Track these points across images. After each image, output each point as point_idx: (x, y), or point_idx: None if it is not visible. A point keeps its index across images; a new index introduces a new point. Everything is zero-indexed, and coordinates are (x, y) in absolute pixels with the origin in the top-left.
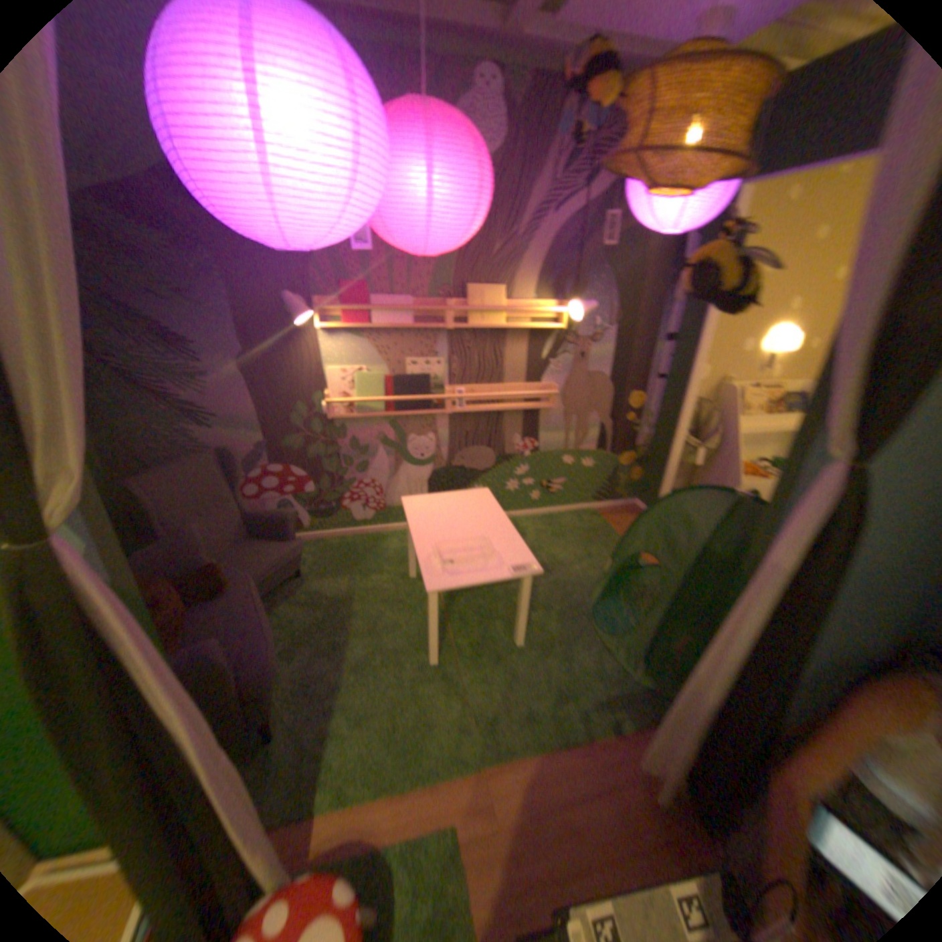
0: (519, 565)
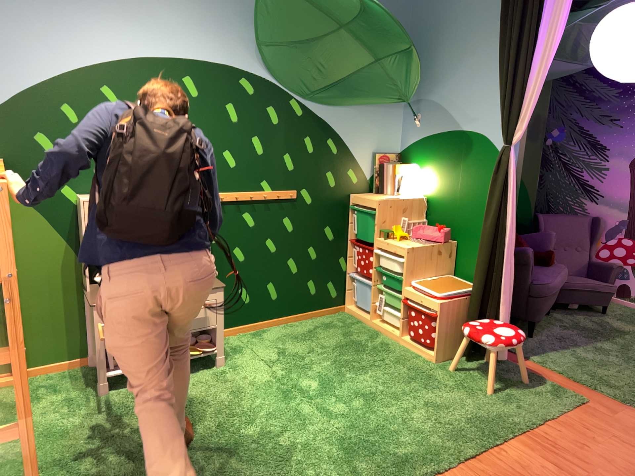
0: None
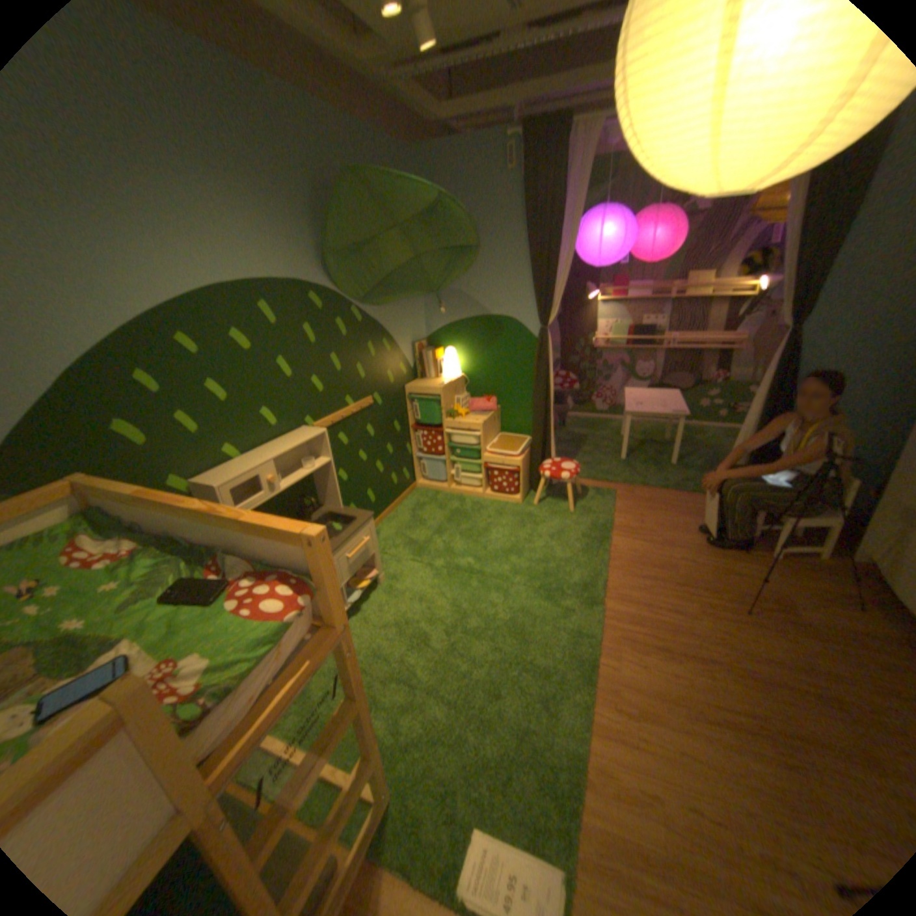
0: (676, 412)
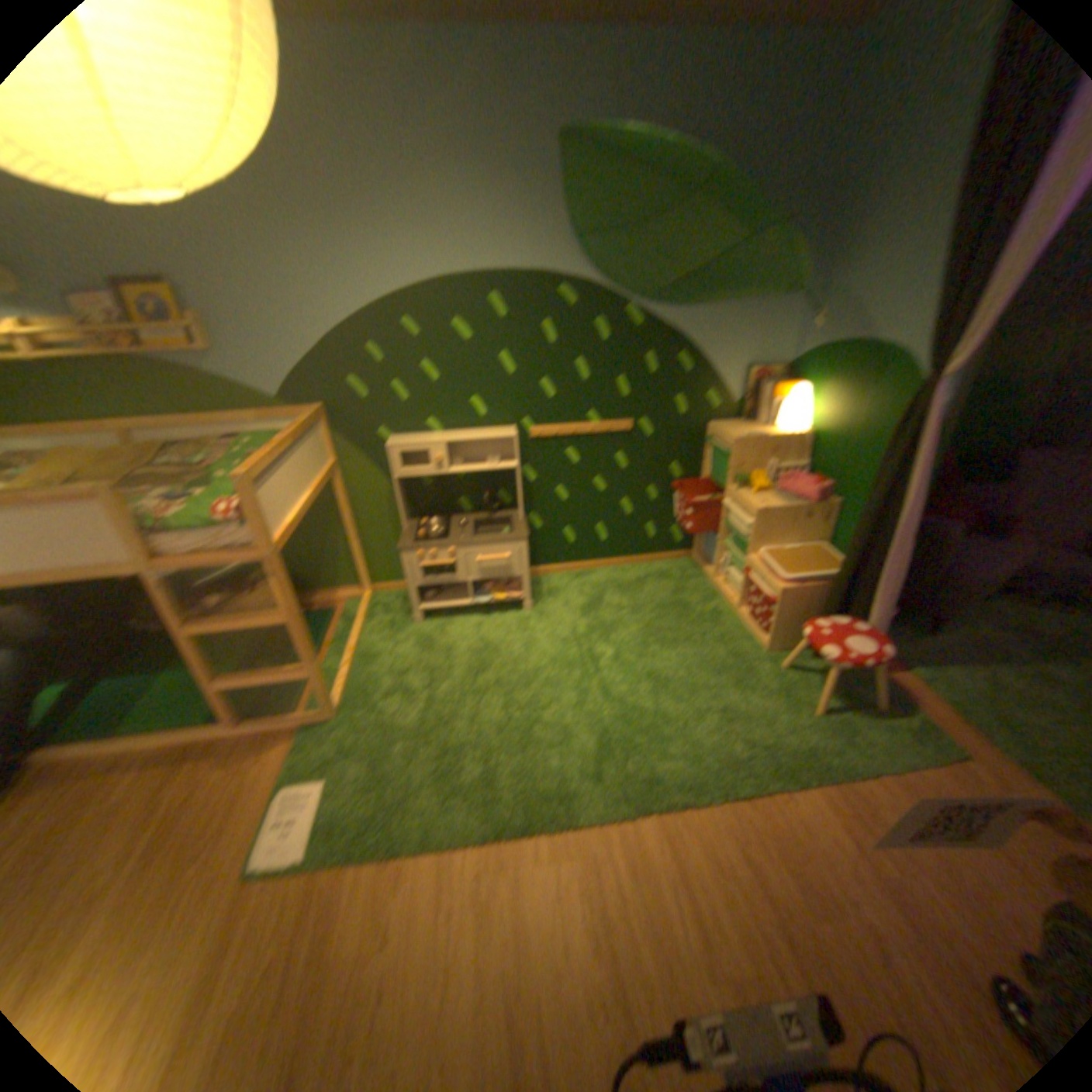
0: None
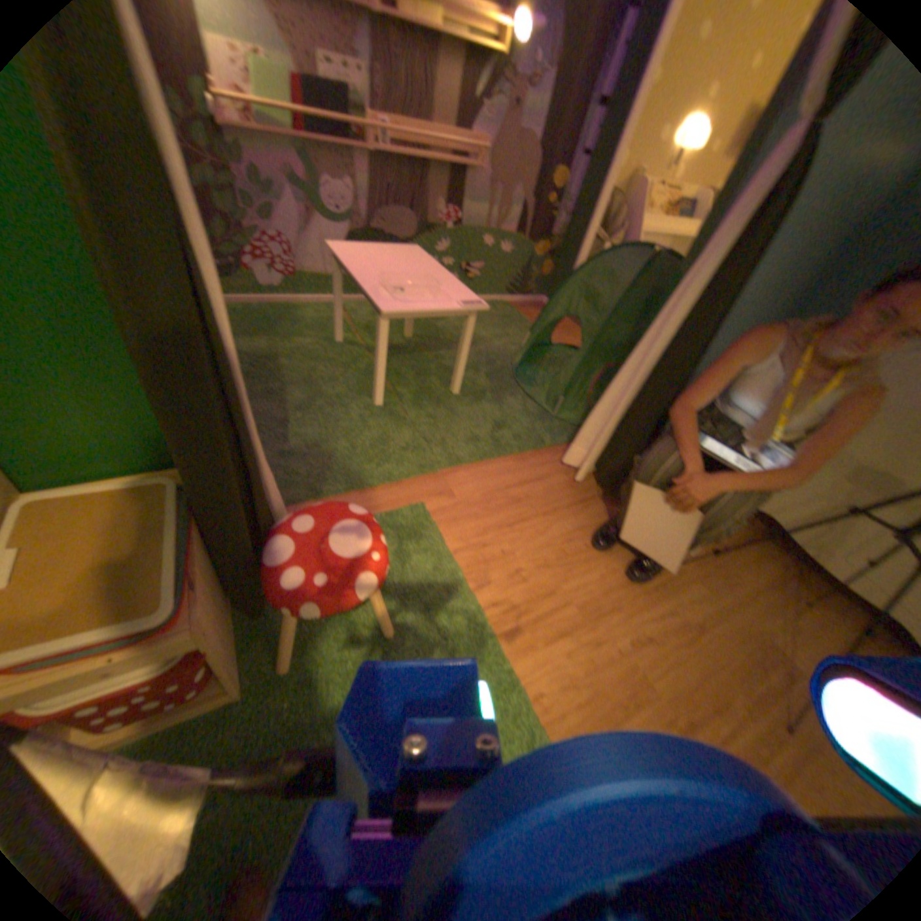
0: (463, 303)
